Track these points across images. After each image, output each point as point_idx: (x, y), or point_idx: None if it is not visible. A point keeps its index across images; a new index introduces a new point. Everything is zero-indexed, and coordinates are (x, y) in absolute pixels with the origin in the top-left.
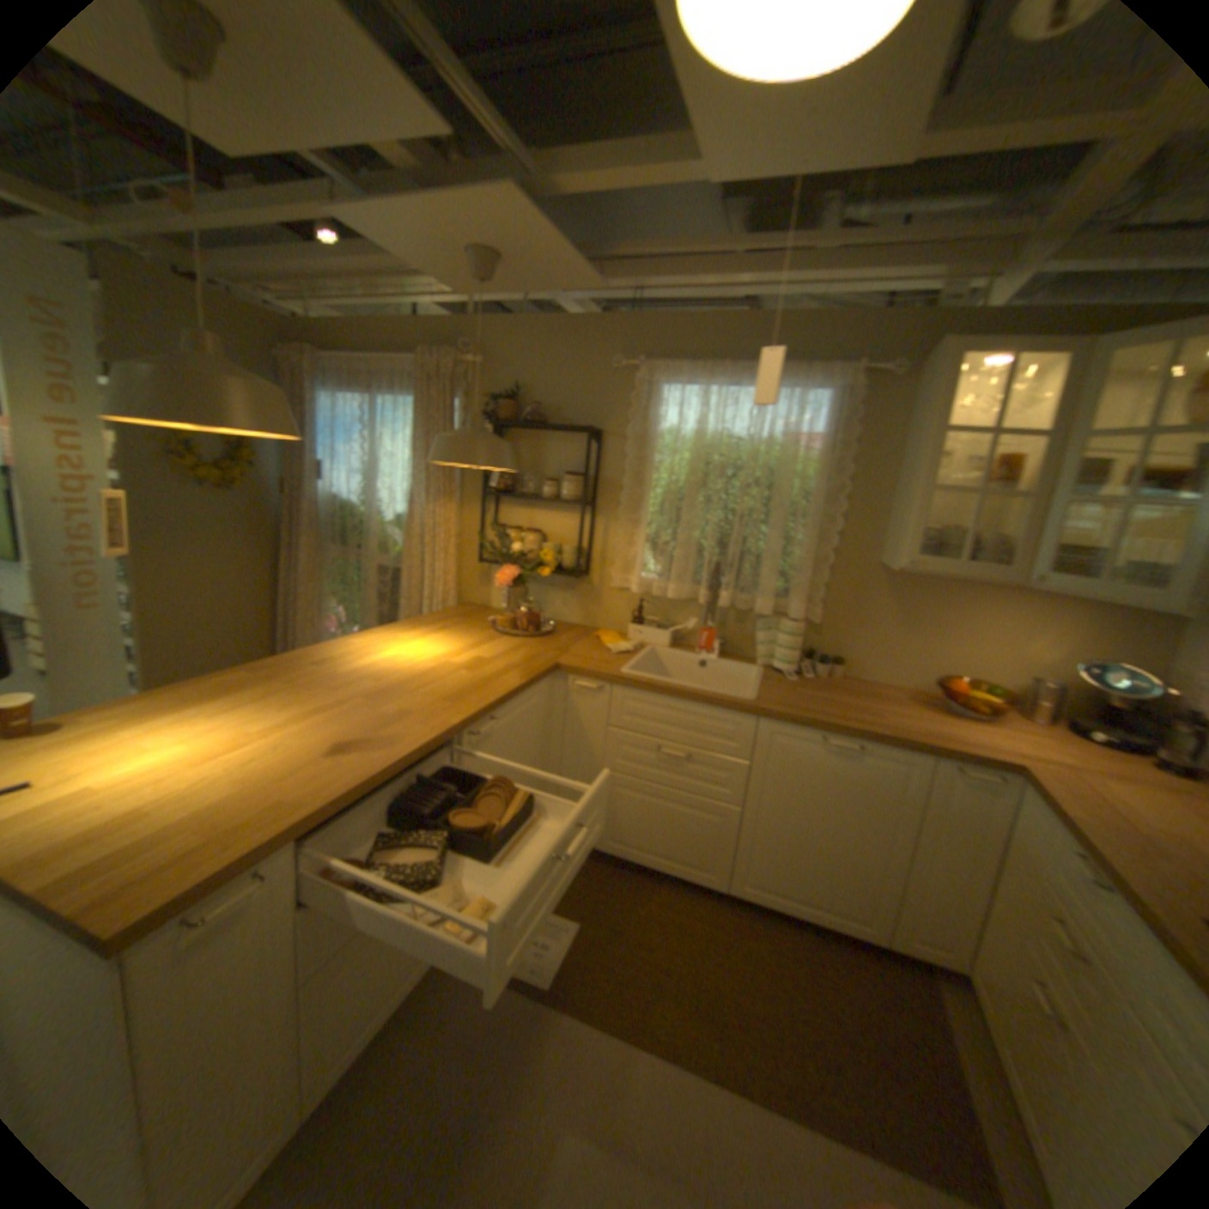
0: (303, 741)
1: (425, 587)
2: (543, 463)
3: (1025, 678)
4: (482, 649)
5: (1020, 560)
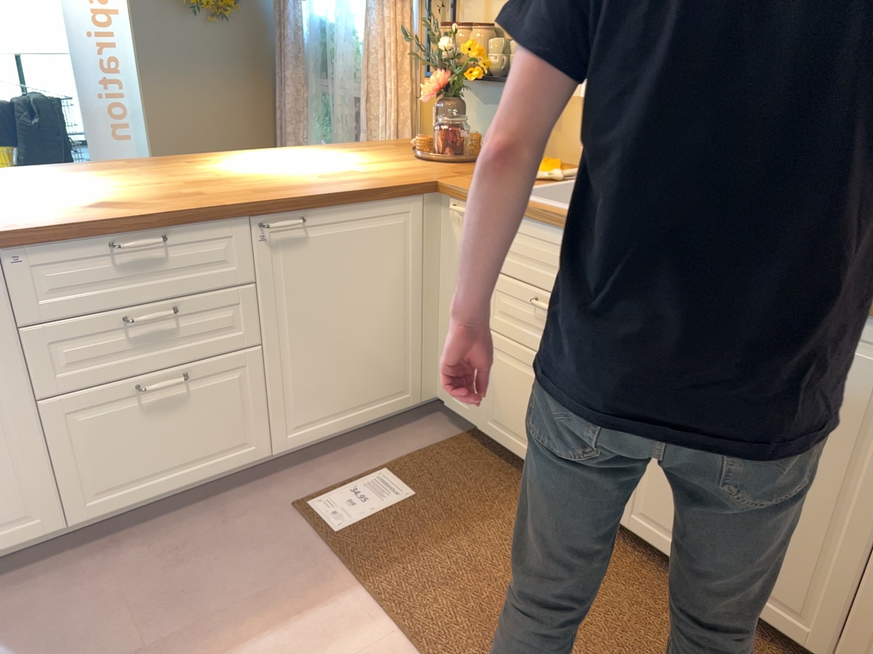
0: (88, 199)
1: (381, 116)
2: None
3: None
4: (371, 165)
5: None
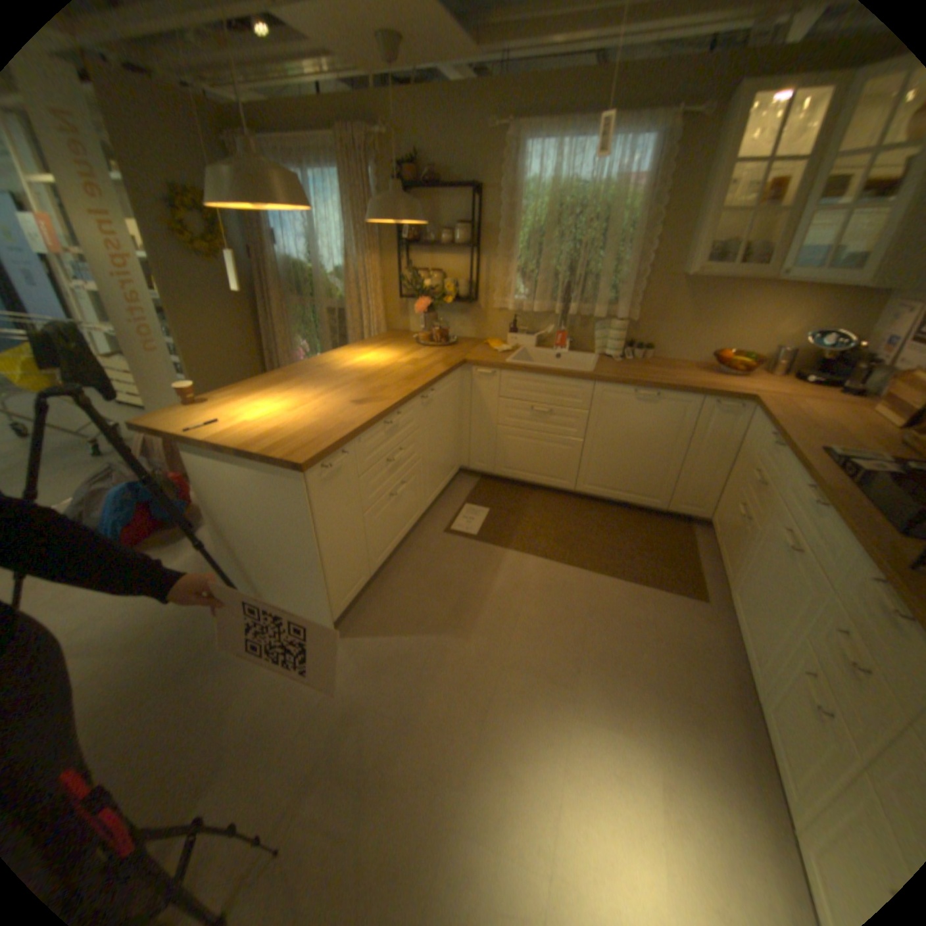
0: (338, 400)
1: (365, 320)
2: (440, 216)
3: (773, 347)
4: (415, 354)
5: (775, 259)
